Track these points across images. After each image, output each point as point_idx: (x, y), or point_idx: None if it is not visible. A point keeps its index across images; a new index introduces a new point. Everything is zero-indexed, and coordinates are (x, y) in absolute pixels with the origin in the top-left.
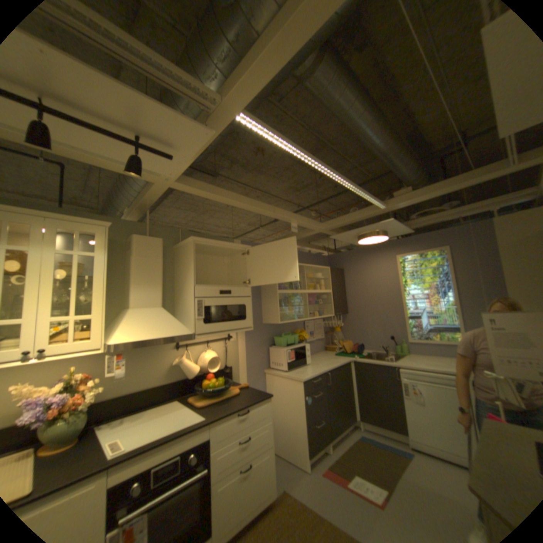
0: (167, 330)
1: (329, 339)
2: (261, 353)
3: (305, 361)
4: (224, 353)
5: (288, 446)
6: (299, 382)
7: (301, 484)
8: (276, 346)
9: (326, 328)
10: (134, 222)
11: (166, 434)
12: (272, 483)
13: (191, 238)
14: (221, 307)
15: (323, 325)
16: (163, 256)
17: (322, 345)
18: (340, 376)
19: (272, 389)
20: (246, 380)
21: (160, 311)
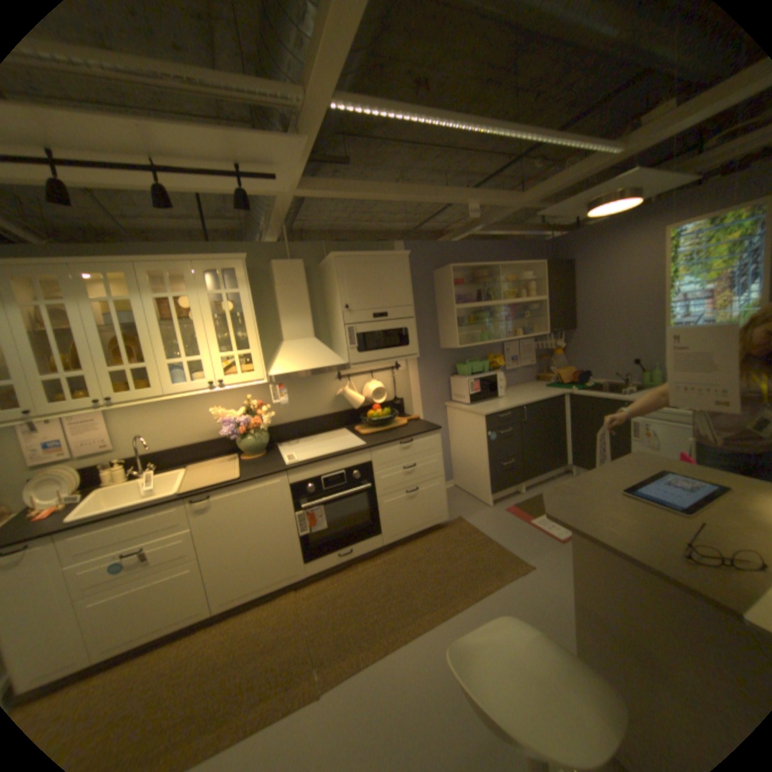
0: (321, 361)
1: (545, 366)
2: (440, 384)
3: (497, 393)
4: (392, 384)
5: (472, 481)
6: (481, 416)
7: (480, 514)
8: (459, 376)
9: (542, 351)
10: (272, 243)
11: (331, 453)
12: (443, 507)
13: (331, 255)
14: (378, 333)
15: (535, 348)
16: (310, 279)
17: (532, 373)
18: (544, 412)
19: (454, 423)
20: (422, 413)
21: (313, 342)
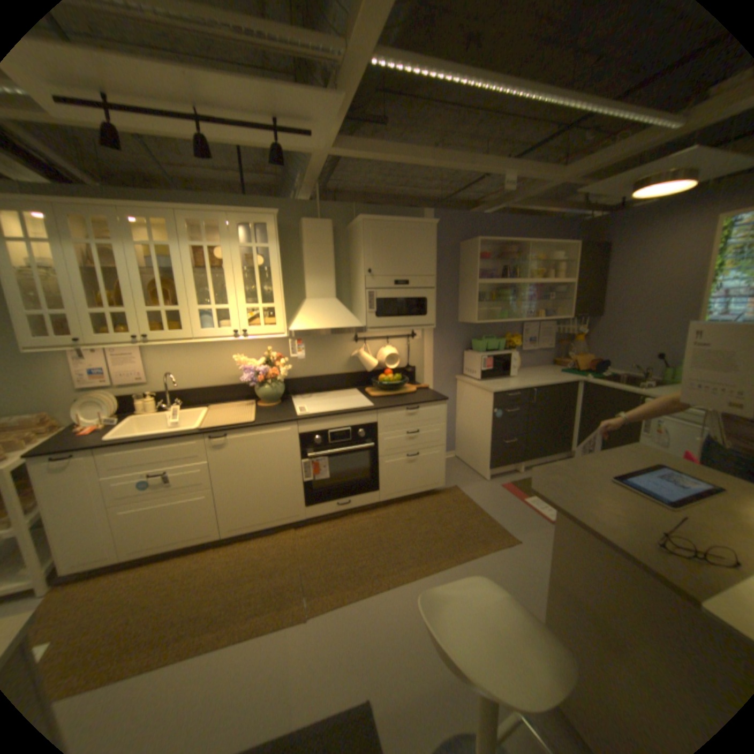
0: (339, 322)
1: (563, 351)
2: (454, 357)
3: (509, 372)
4: (406, 351)
5: (472, 454)
6: (489, 393)
7: (476, 486)
8: (473, 351)
9: (563, 335)
10: (304, 201)
11: (339, 410)
12: (441, 475)
13: (360, 218)
14: (397, 300)
15: (556, 331)
16: (337, 240)
17: (549, 357)
18: (555, 396)
19: (462, 397)
20: (432, 383)
21: (334, 303)
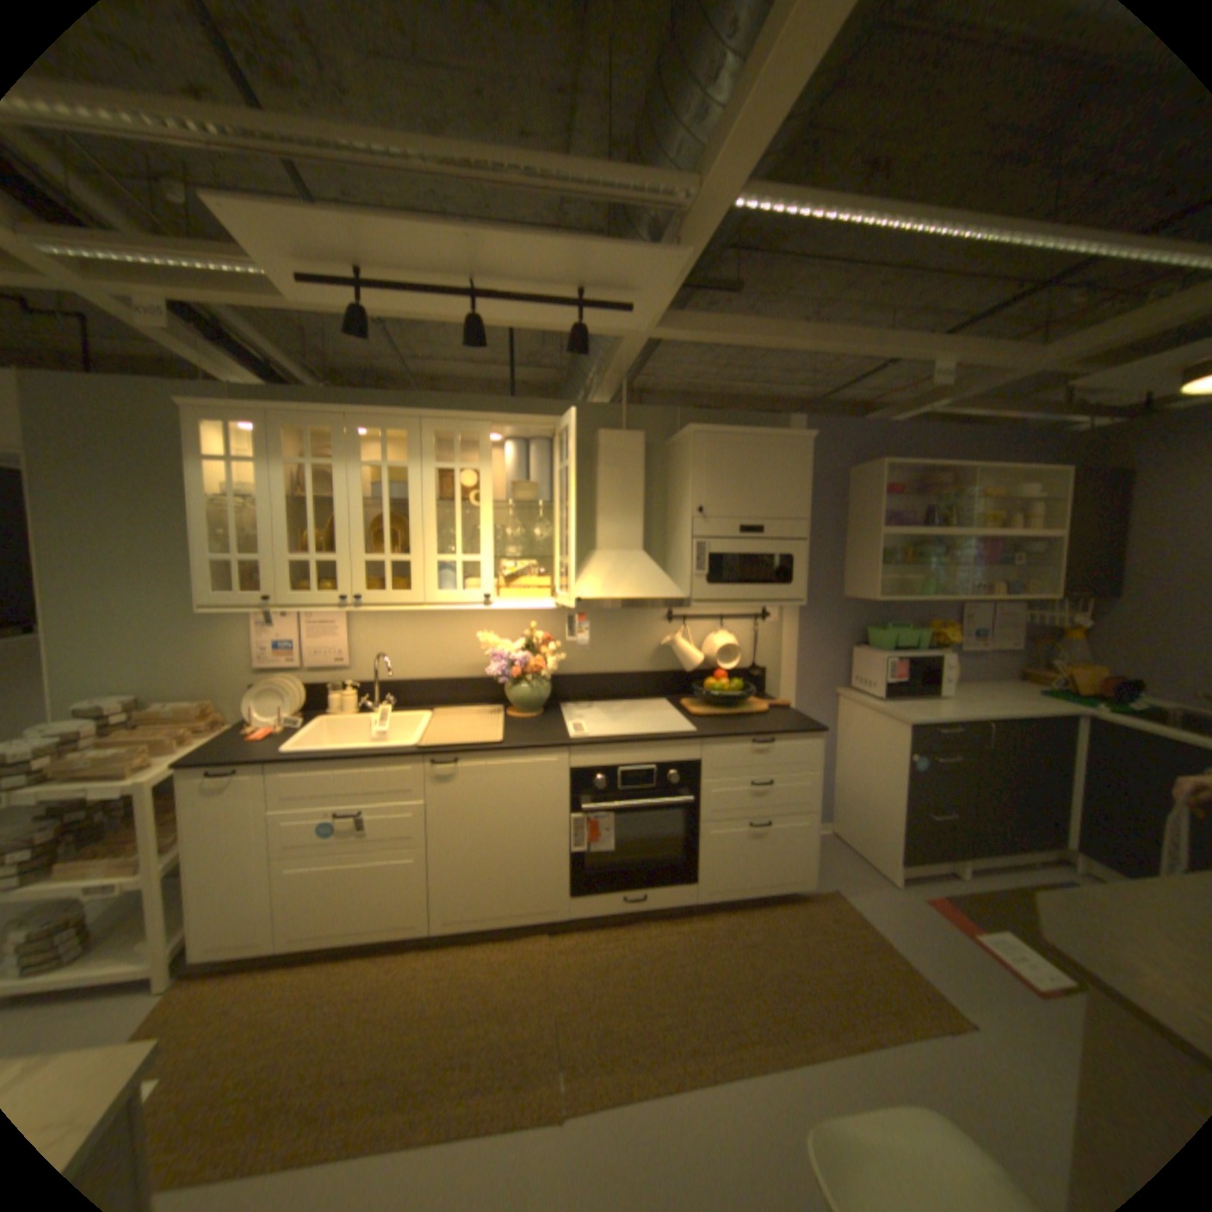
0: (646, 589)
1: (1042, 657)
2: (835, 656)
3: (939, 690)
4: (752, 642)
5: (868, 835)
6: (903, 725)
7: (877, 898)
8: (872, 648)
9: (1040, 629)
10: (604, 405)
11: (639, 734)
12: (811, 867)
13: (689, 429)
14: (743, 557)
15: (1026, 621)
16: (649, 462)
17: (1014, 666)
18: (1032, 741)
19: (849, 727)
20: (796, 698)
21: (639, 558)
